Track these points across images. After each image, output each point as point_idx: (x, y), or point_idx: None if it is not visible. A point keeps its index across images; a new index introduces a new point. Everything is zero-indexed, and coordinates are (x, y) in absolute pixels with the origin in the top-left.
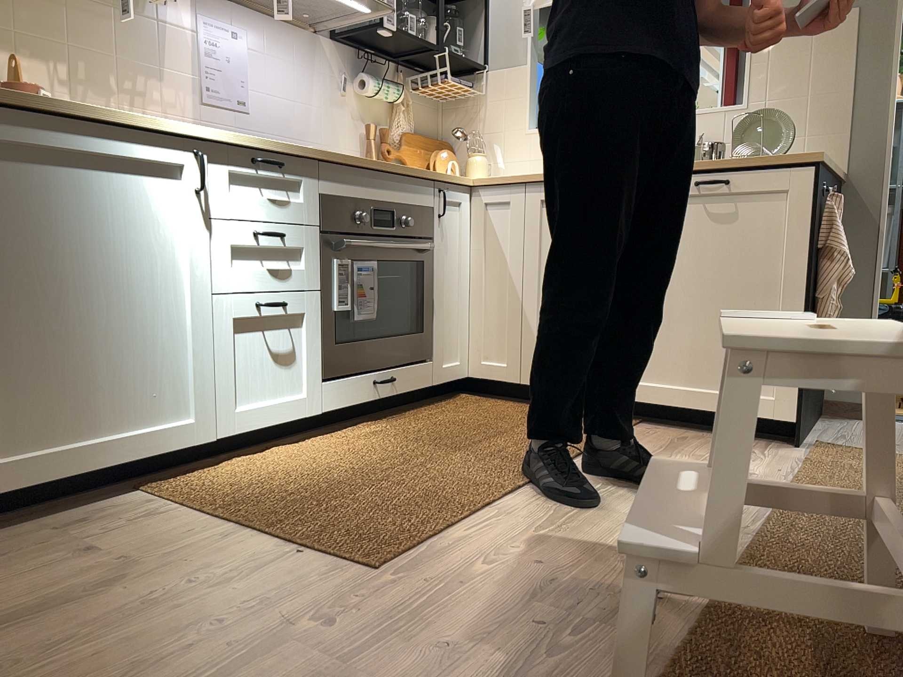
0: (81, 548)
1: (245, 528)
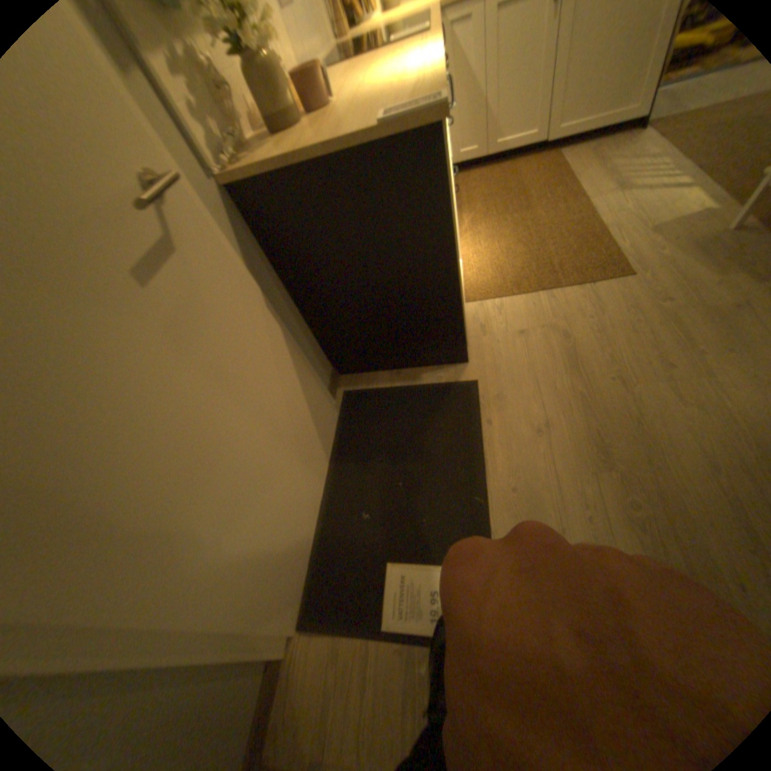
0: (515, 332)
1: (554, 288)
